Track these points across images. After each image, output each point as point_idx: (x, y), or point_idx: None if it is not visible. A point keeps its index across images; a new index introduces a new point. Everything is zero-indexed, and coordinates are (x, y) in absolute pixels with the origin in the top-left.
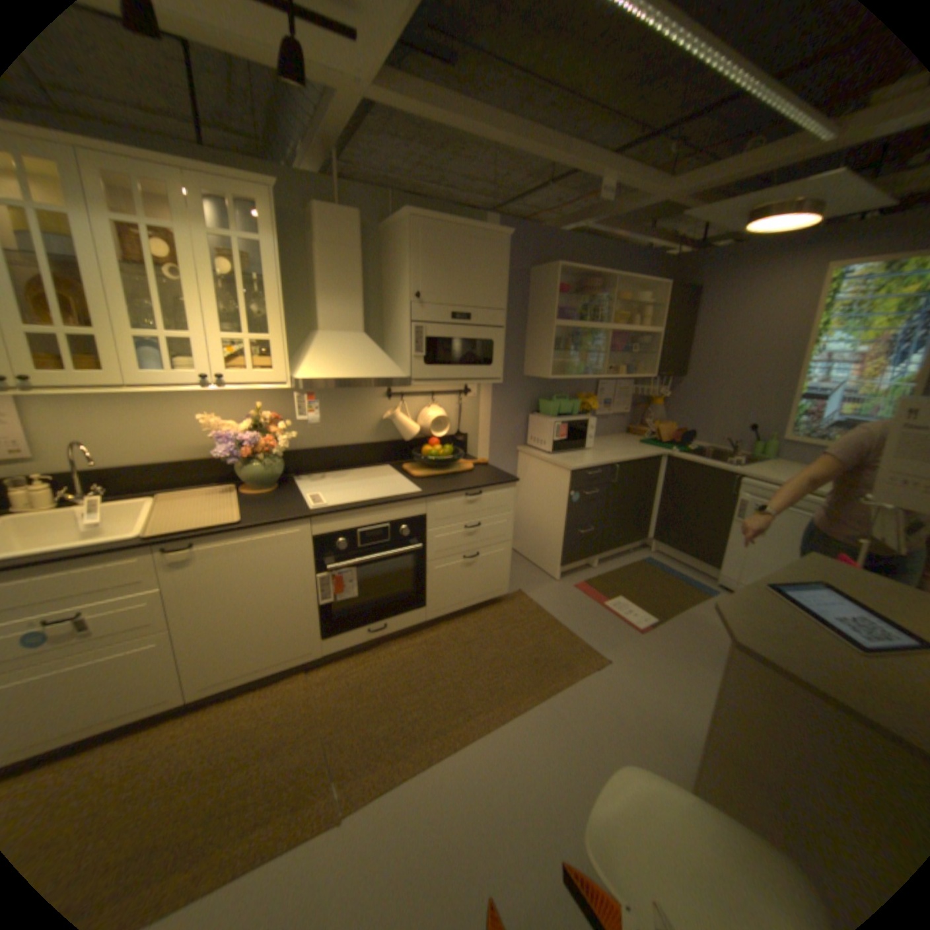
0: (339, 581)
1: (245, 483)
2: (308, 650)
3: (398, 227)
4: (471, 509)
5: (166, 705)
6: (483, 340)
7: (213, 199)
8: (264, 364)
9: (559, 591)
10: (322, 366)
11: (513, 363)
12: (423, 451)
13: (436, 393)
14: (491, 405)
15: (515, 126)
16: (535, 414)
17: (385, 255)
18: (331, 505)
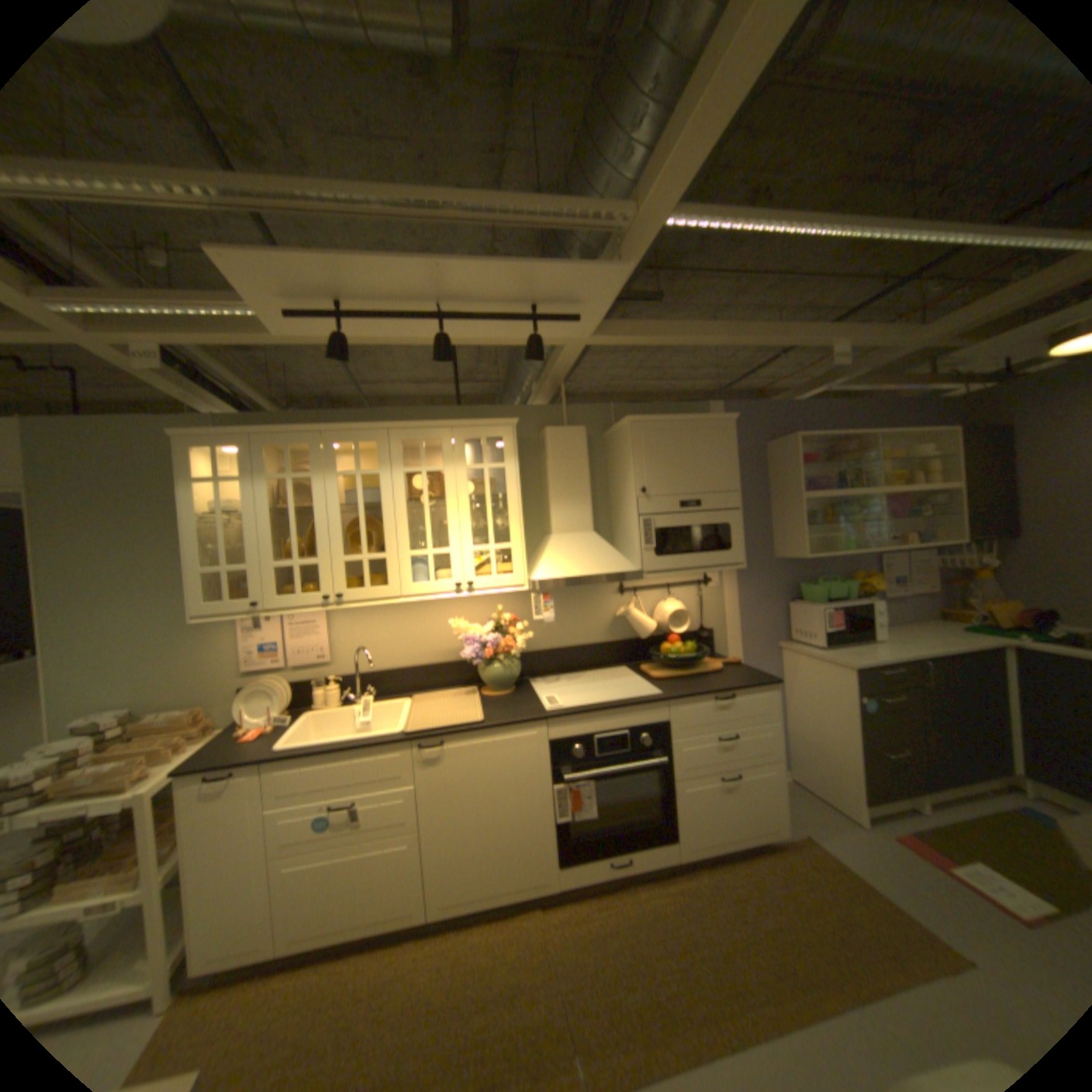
0: (575, 796)
1: (485, 684)
2: (544, 879)
3: (619, 434)
4: (723, 717)
5: (408, 921)
6: (716, 525)
7: (470, 442)
8: (505, 569)
9: (870, 846)
10: (554, 566)
11: (759, 545)
12: (660, 649)
13: (671, 585)
14: (738, 594)
15: (724, 329)
16: (797, 601)
17: (609, 458)
18: (565, 707)
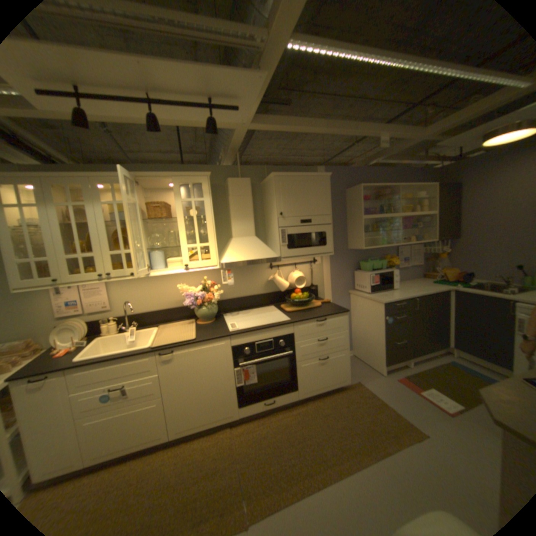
0: (246, 373)
1: (199, 318)
2: (231, 414)
3: (269, 182)
4: (321, 329)
5: (159, 441)
6: (319, 232)
7: (185, 186)
8: (207, 257)
9: (387, 384)
10: (234, 255)
11: (341, 243)
12: (291, 296)
13: (297, 264)
14: (330, 267)
15: (324, 124)
16: (358, 270)
17: (264, 196)
18: (240, 329)
